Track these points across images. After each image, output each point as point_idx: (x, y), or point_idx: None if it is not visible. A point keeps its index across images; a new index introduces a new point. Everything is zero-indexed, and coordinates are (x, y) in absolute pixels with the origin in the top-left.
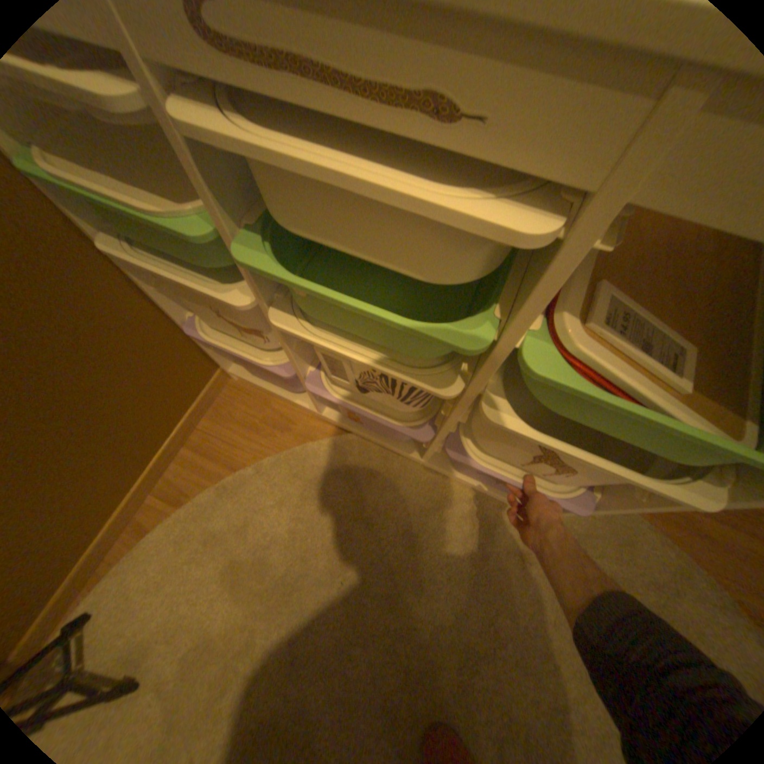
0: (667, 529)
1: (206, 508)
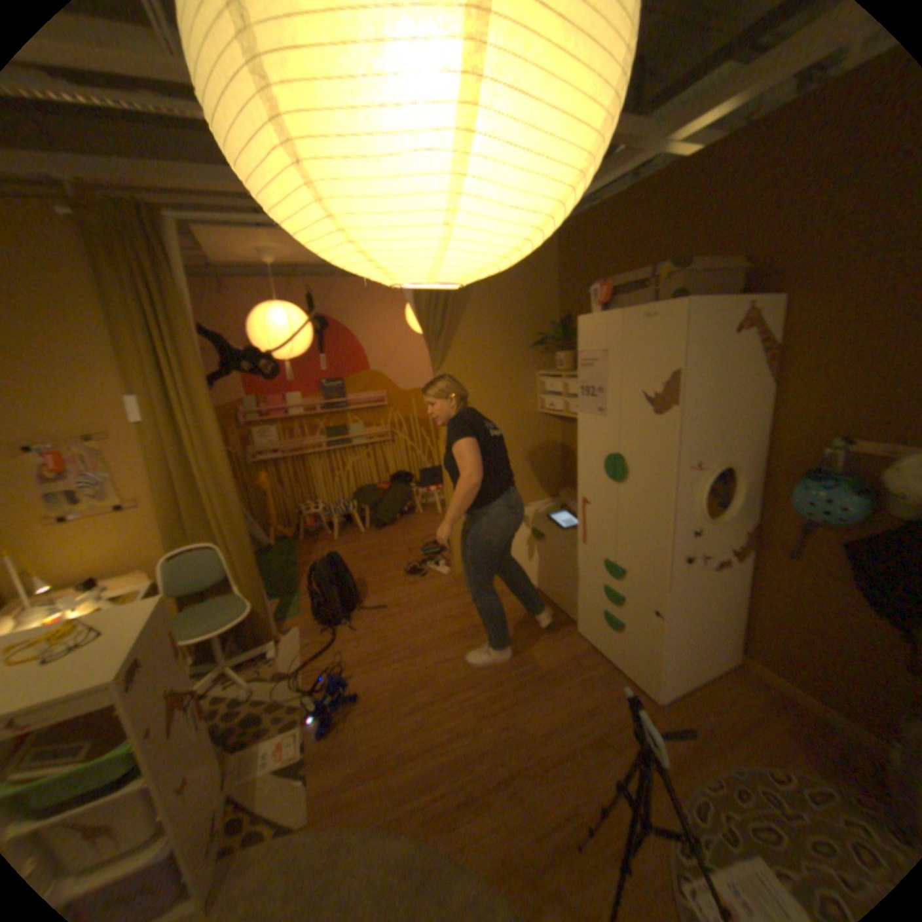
0: (321, 825)
1: None
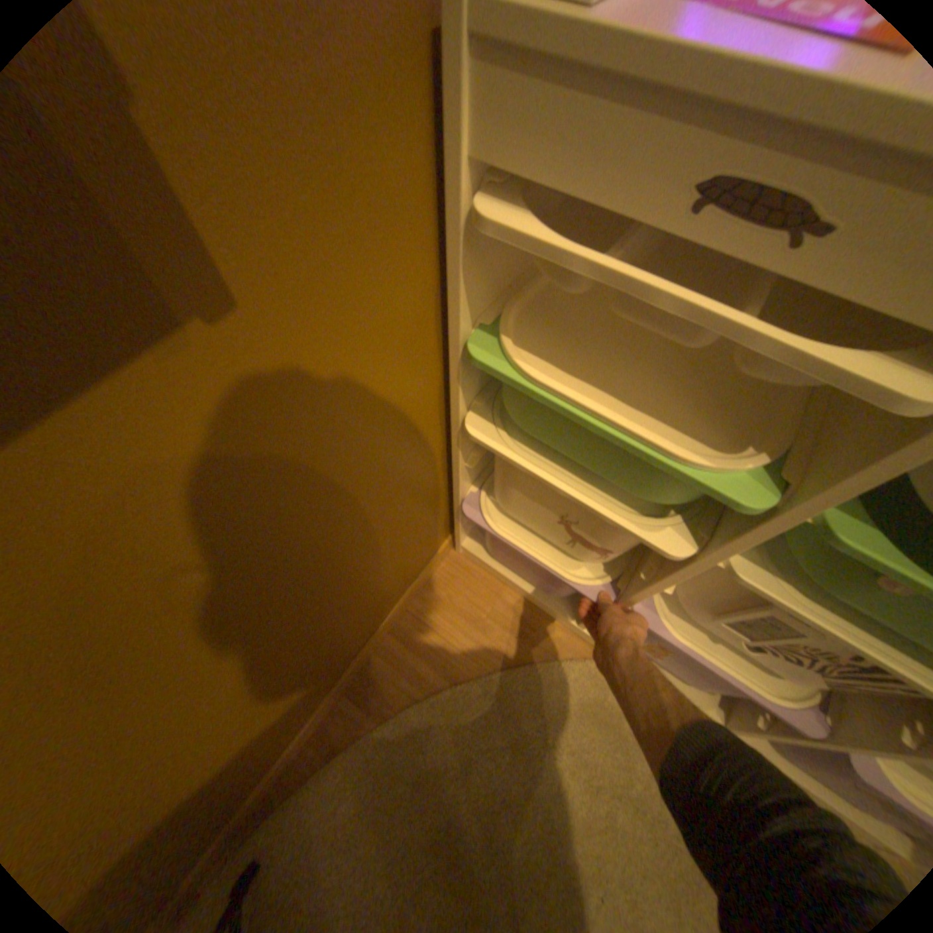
0: None
1: (418, 734)
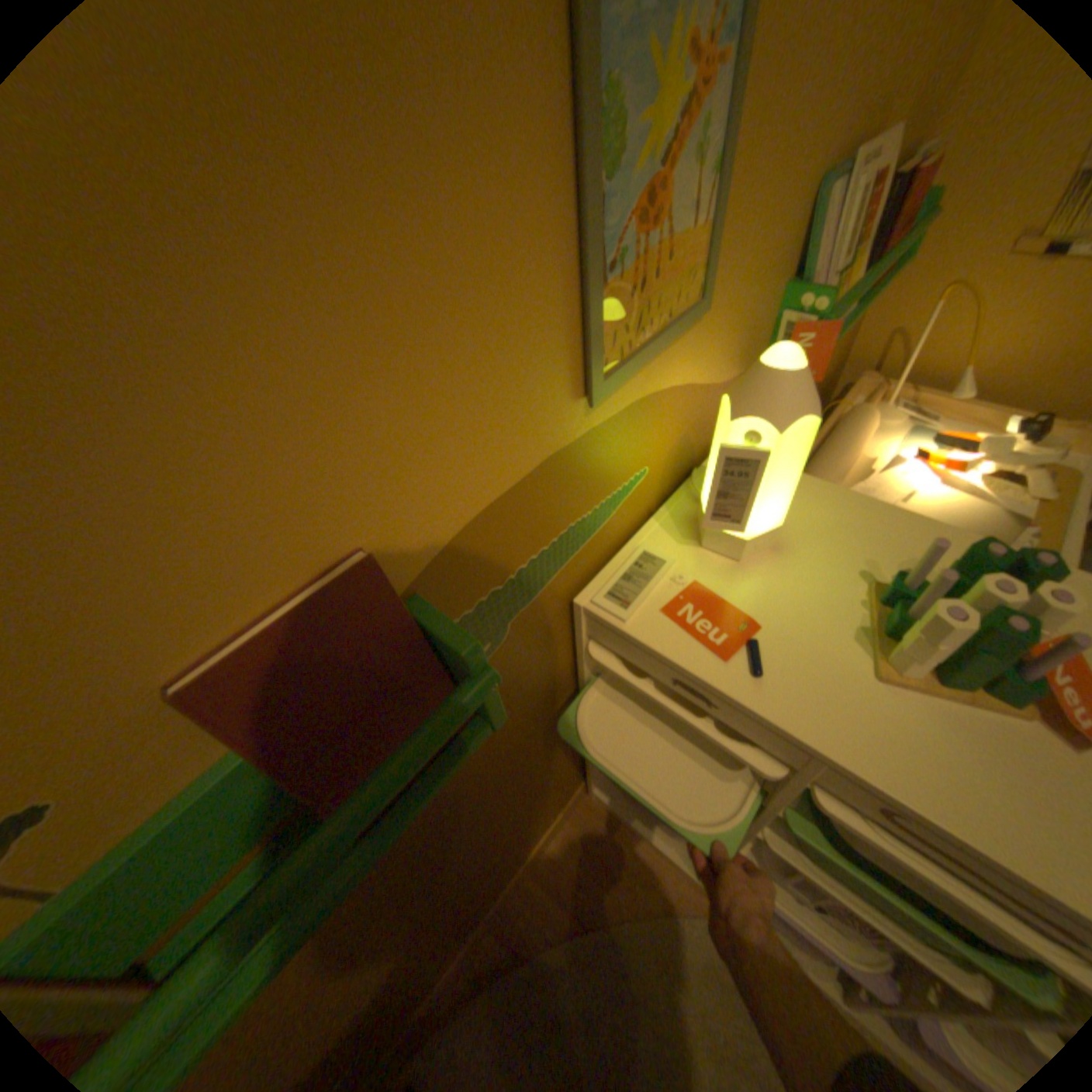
0: None
1: (553, 980)
